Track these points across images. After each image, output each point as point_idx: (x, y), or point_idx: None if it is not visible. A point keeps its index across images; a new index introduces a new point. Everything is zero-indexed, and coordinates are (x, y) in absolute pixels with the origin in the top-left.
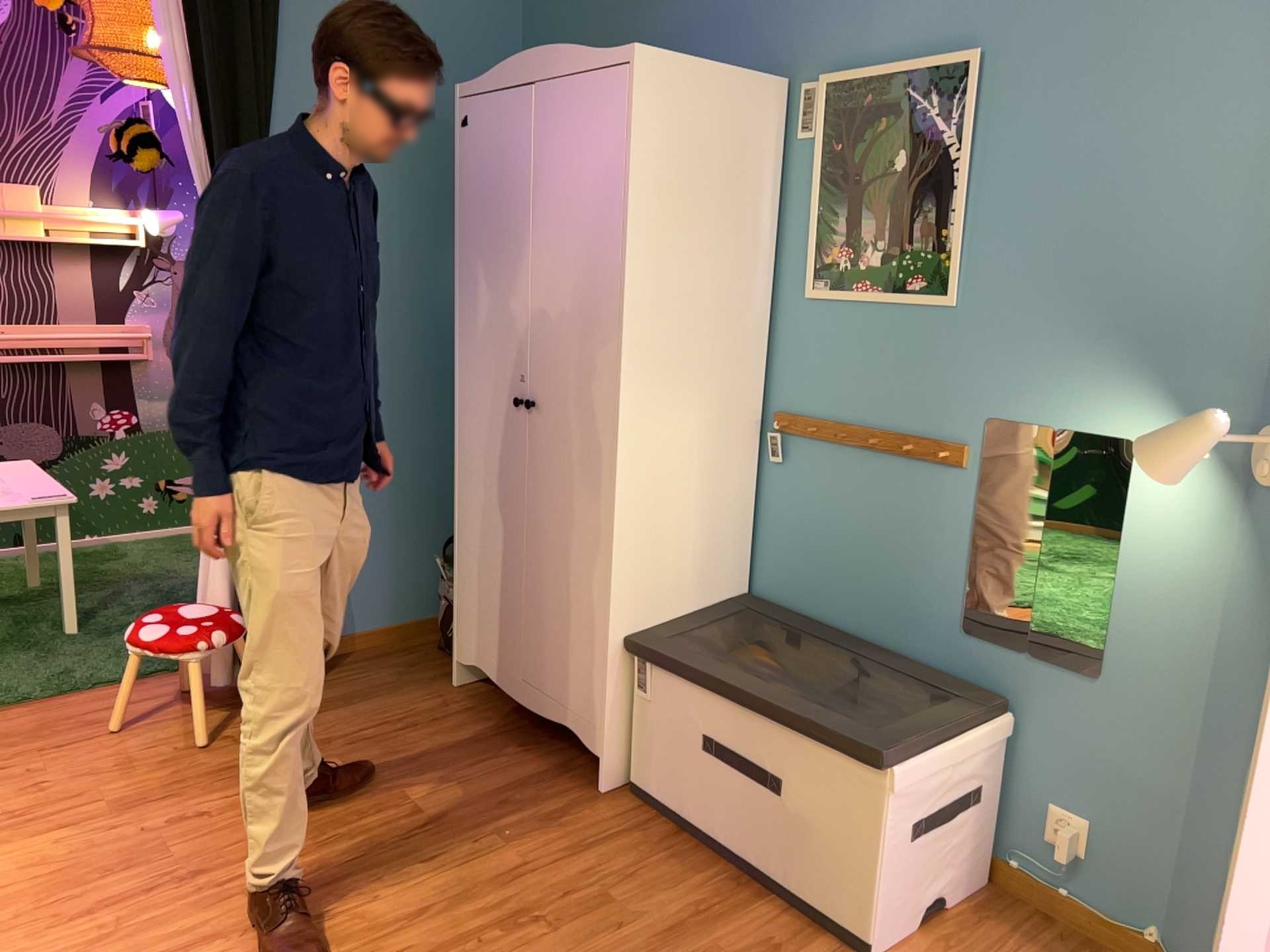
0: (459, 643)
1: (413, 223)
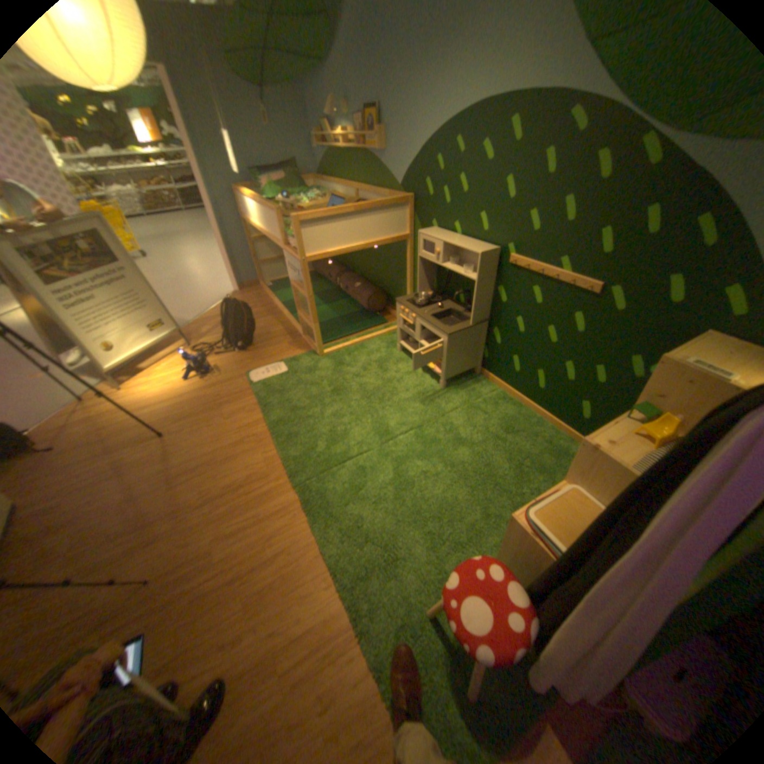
0: None
1: None
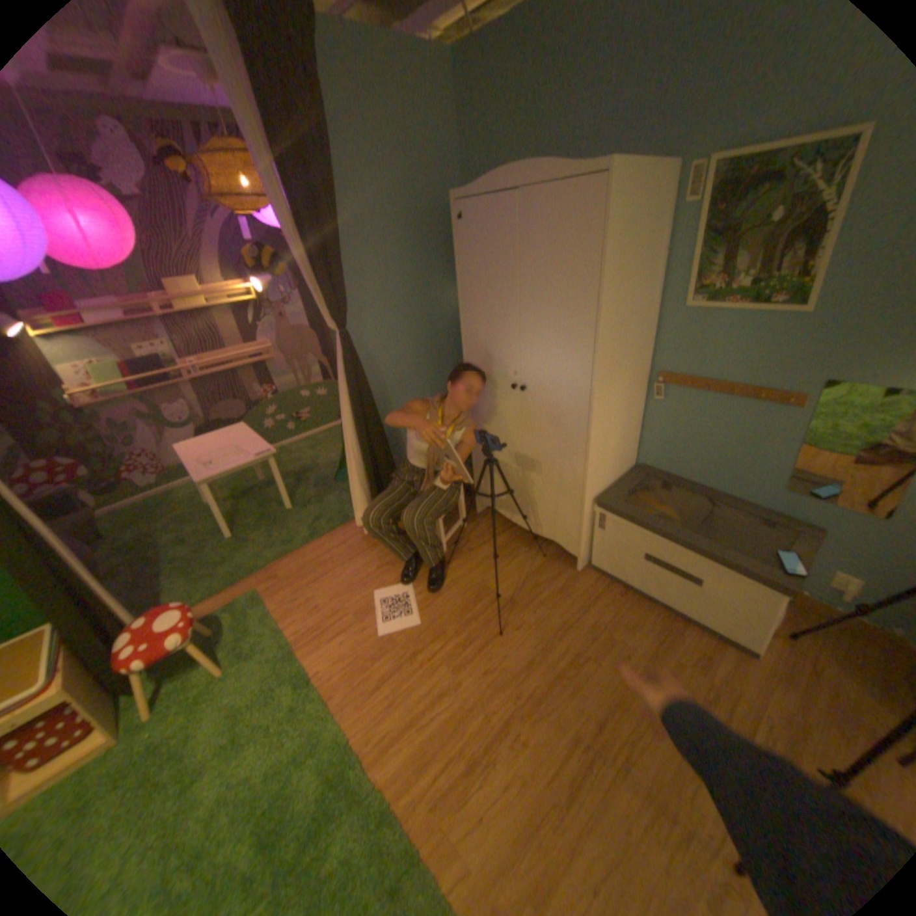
0: (479, 497)
1: (417, 278)
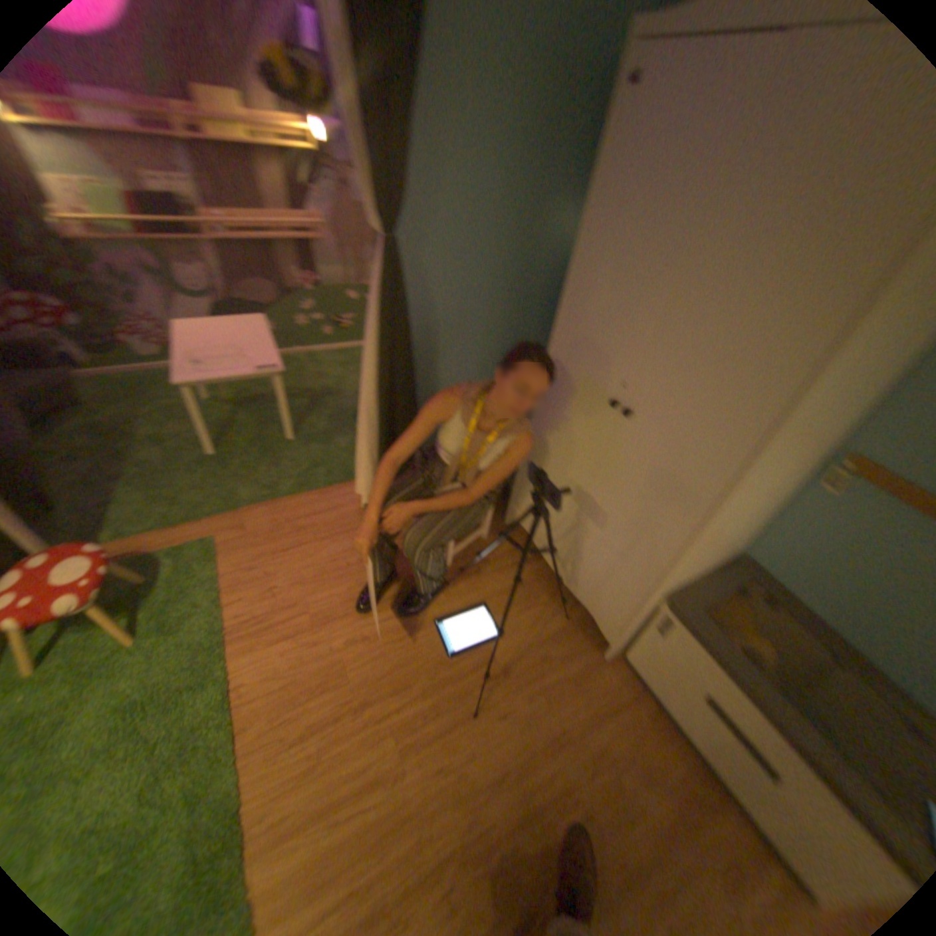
0: (513, 509)
1: (526, 178)
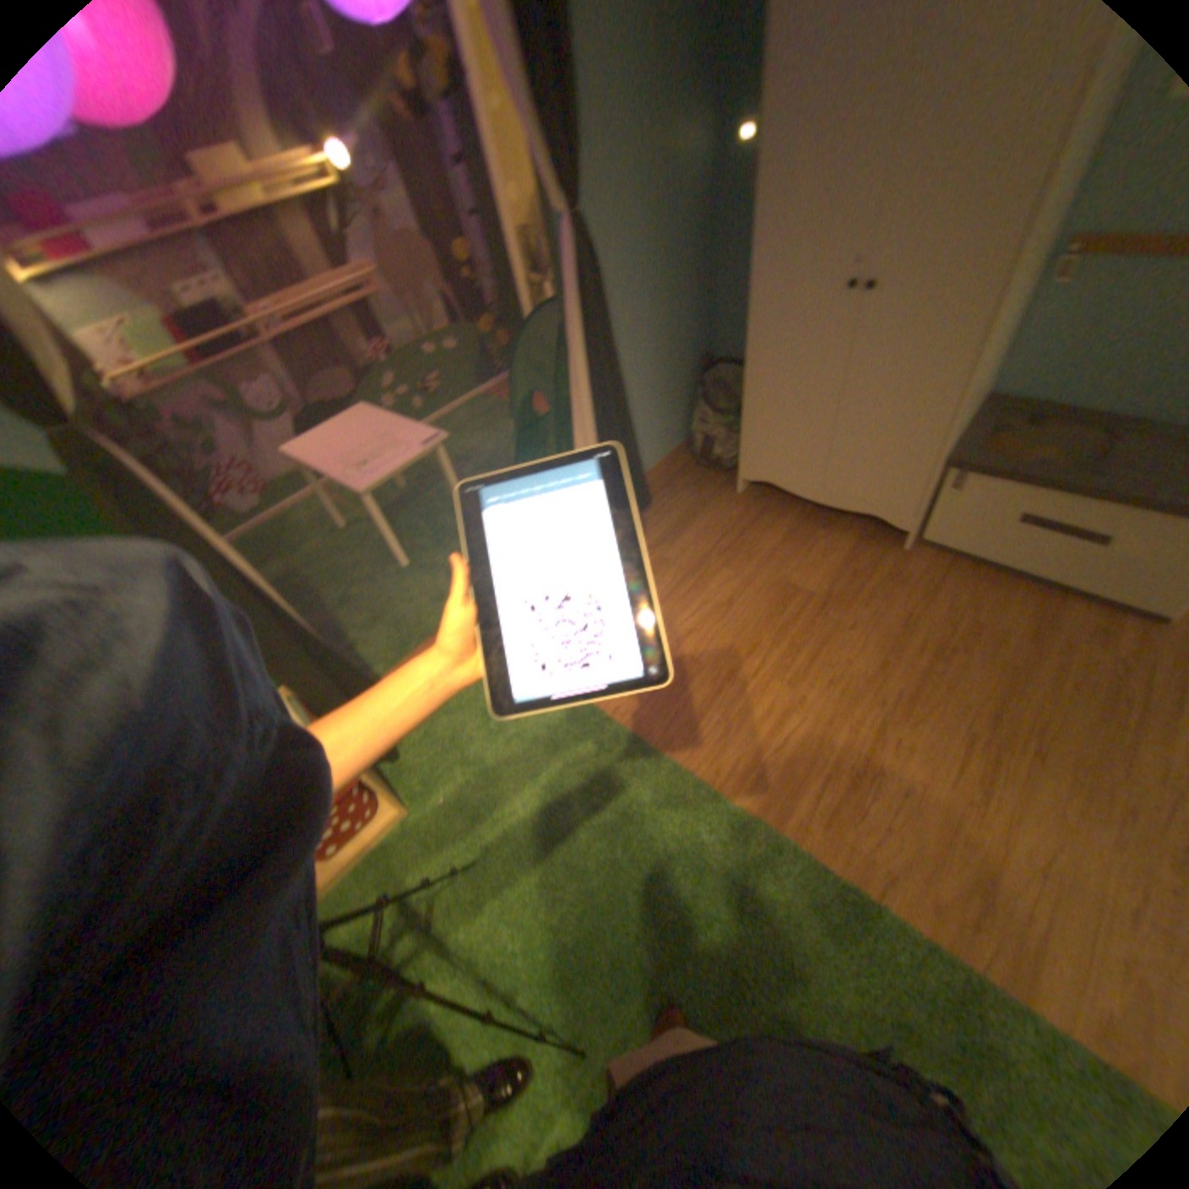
0: (745, 468)
1: (654, 101)
